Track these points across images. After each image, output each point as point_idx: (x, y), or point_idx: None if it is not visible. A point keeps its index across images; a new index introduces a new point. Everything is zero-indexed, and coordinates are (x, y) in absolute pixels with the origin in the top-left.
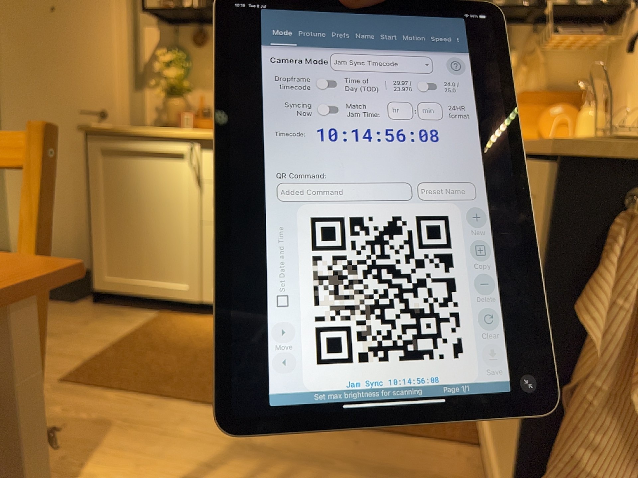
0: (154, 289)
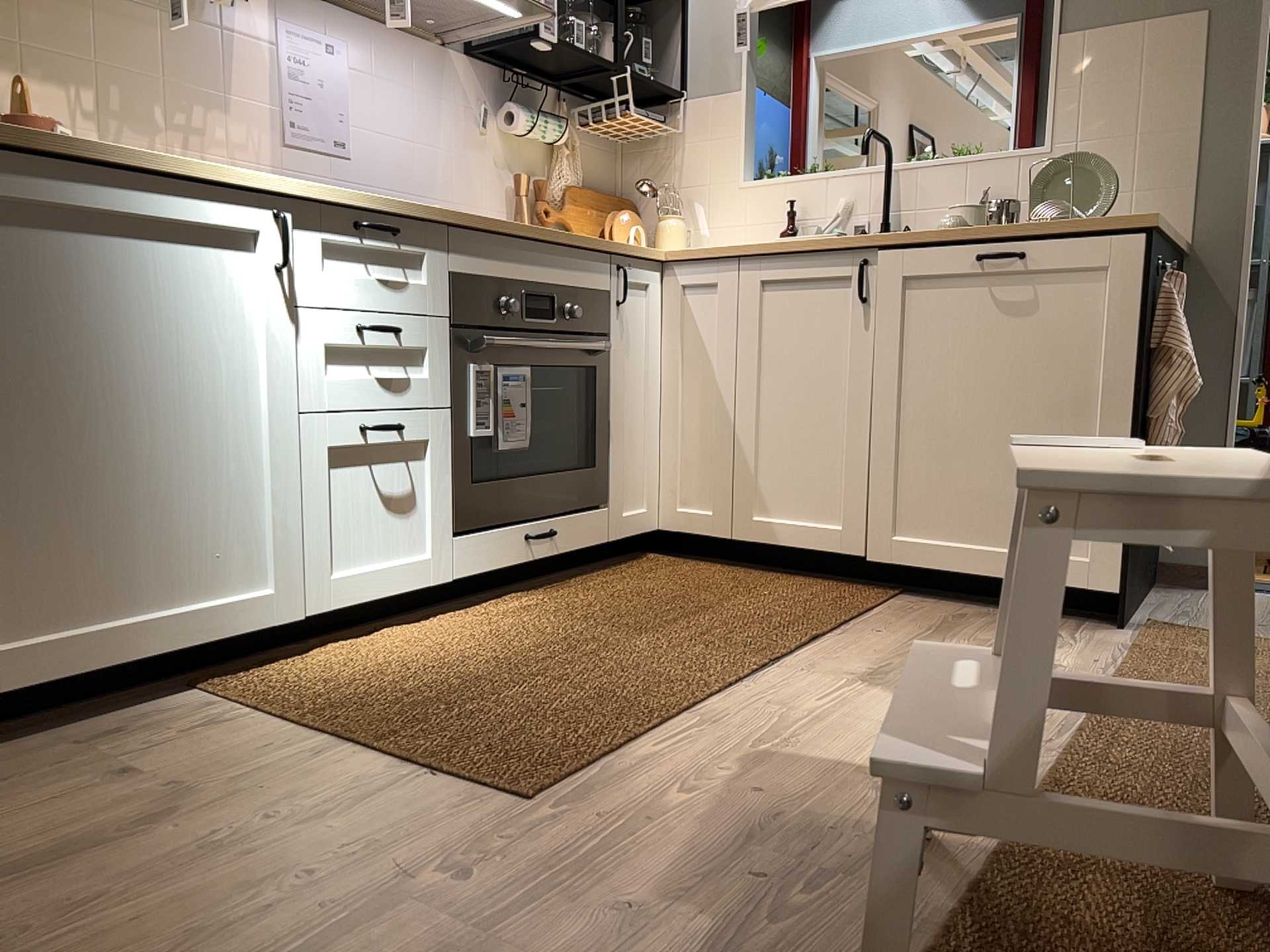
0: (184, 623)
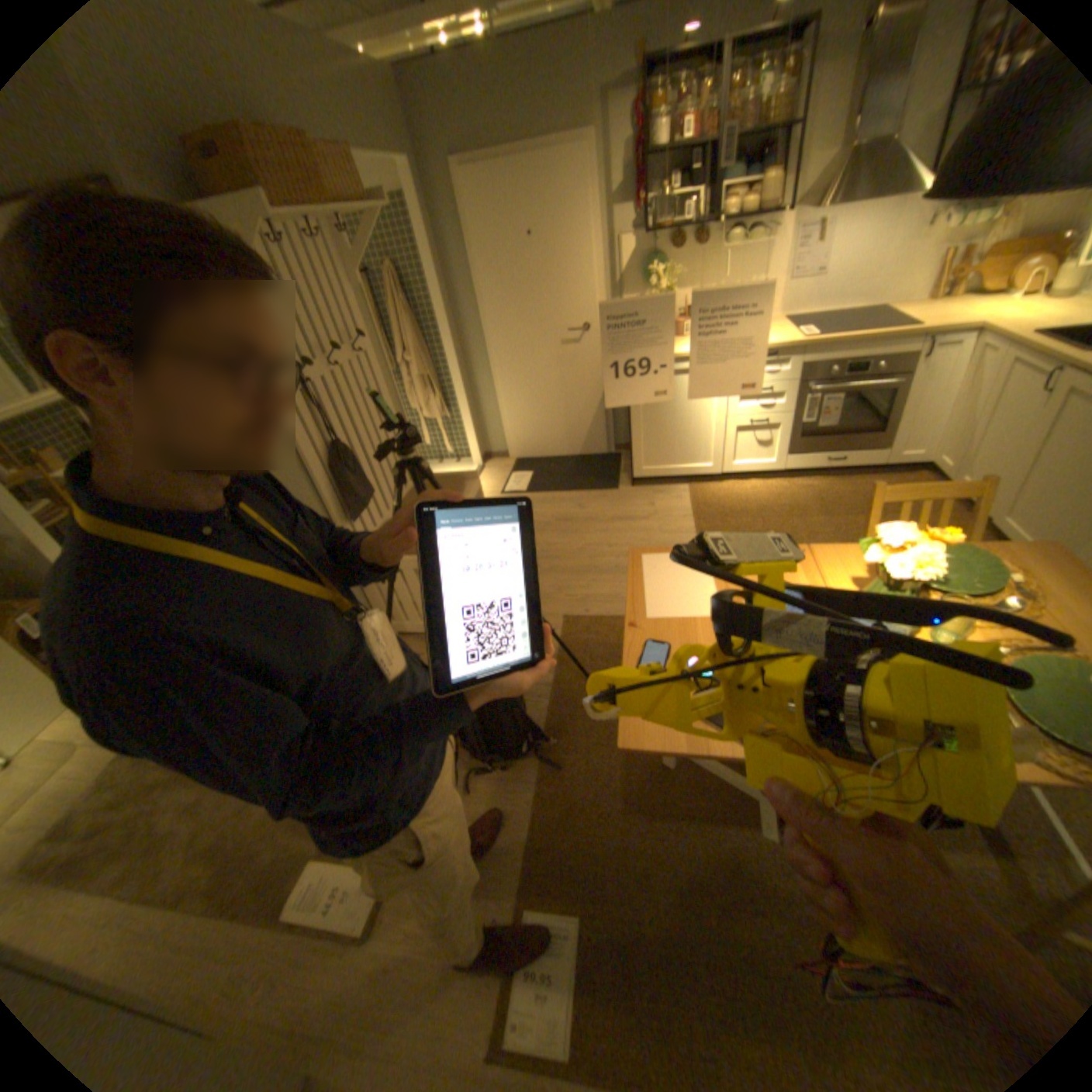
0: (685, 470)
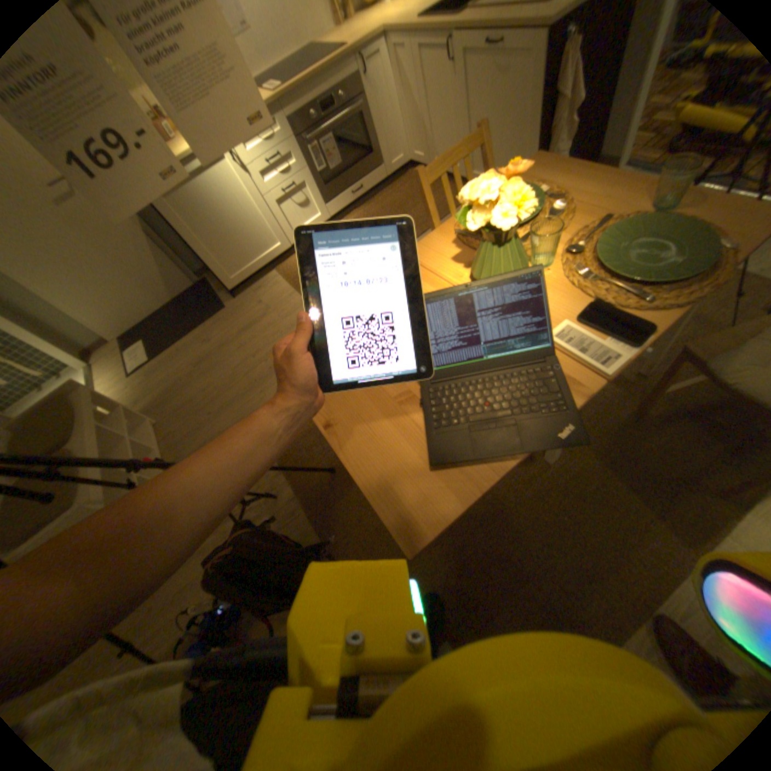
0: (263, 256)
